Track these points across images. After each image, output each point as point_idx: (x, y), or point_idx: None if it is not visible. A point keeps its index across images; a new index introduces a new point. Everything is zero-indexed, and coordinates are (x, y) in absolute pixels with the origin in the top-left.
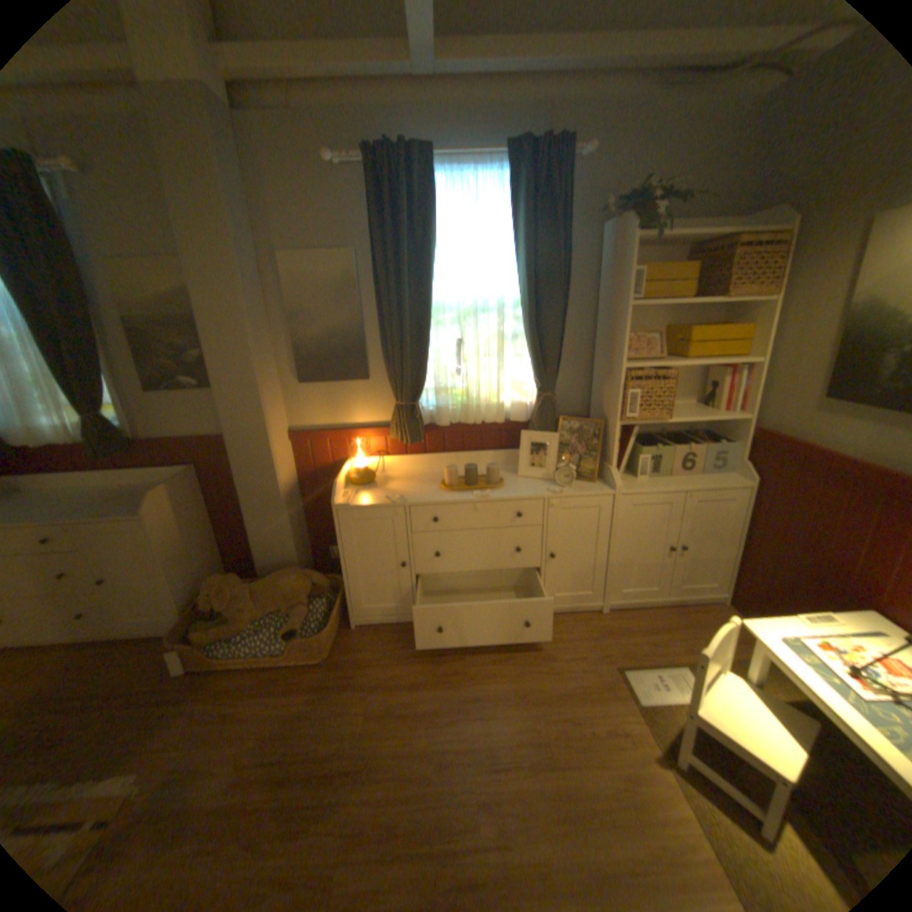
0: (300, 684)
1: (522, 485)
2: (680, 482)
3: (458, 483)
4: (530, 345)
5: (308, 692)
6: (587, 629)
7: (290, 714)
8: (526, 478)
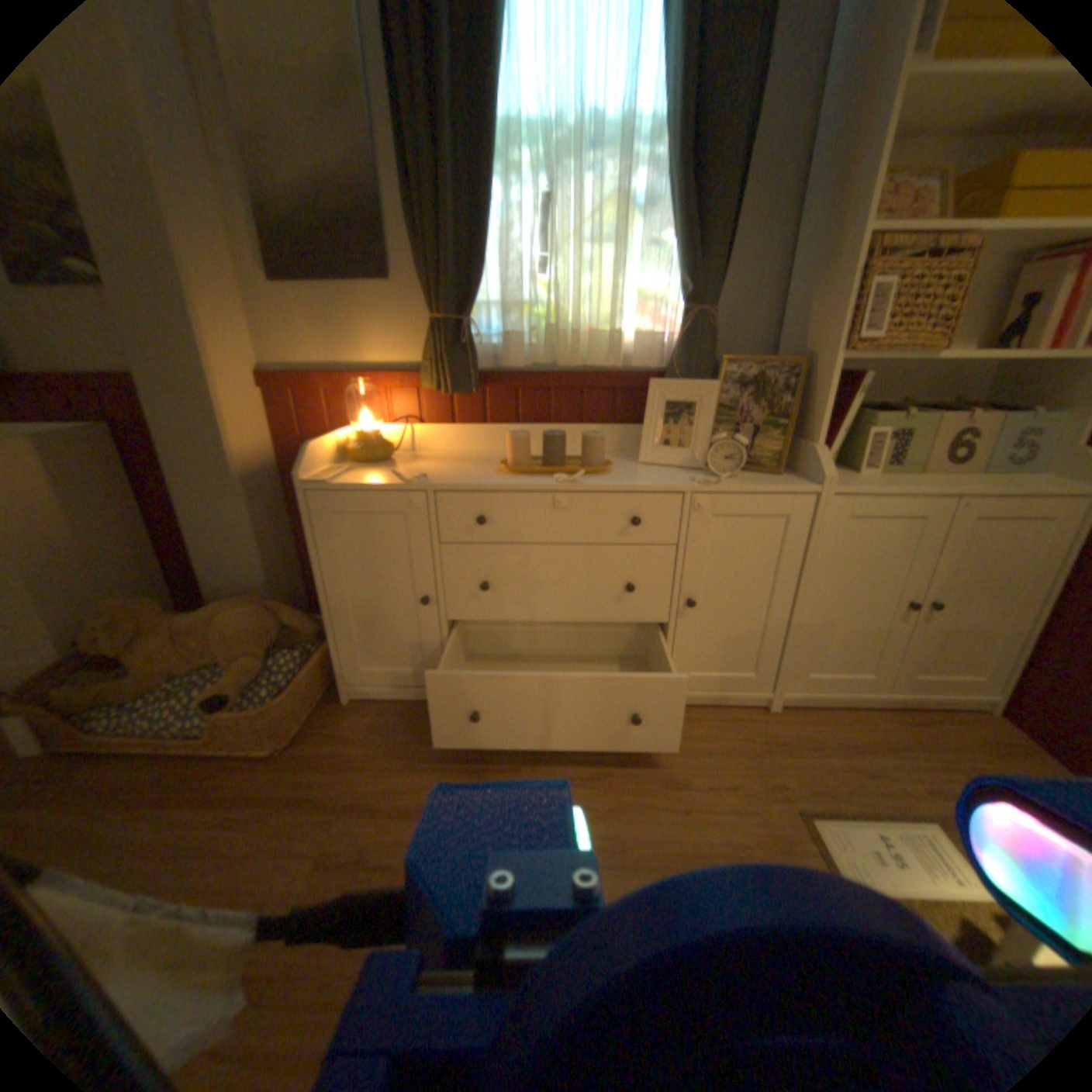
0: (228, 788)
1: (646, 473)
2: (945, 482)
3: (531, 464)
4: (680, 201)
5: (236, 804)
6: (743, 736)
7: (190, 842)
8: (654, 465)
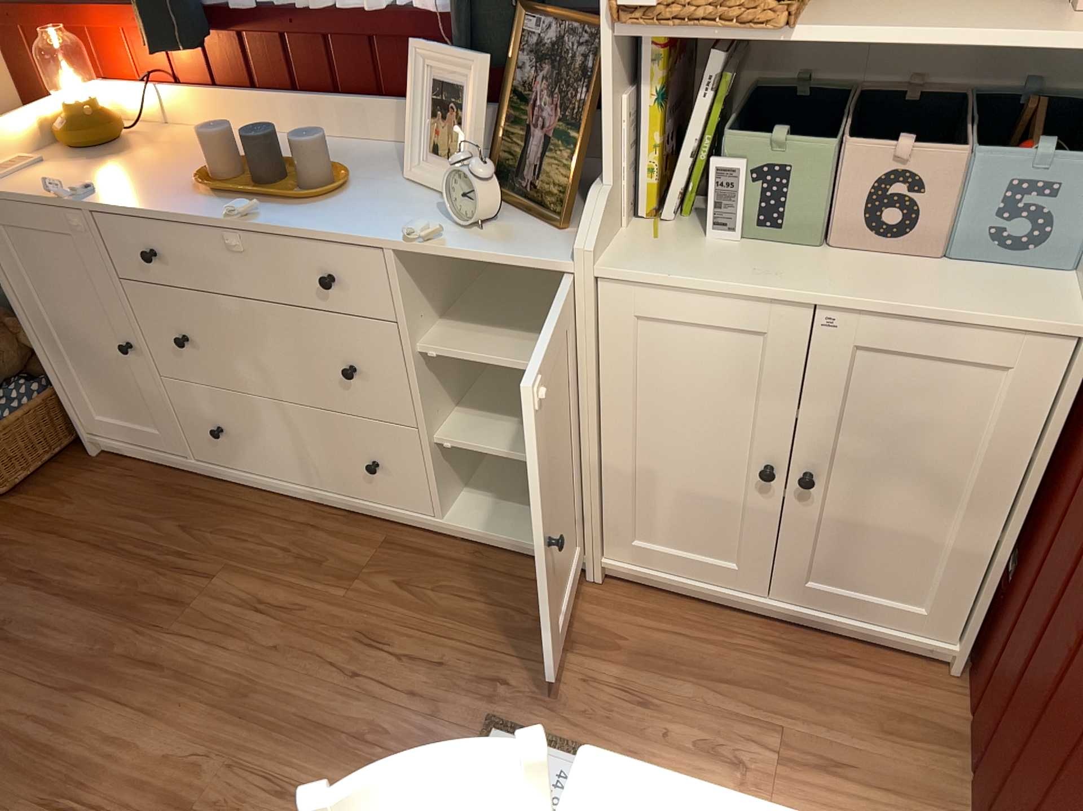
0: None
1: (386, 208)
2: (820, 274)
3: (247, 180)
4: None
5: None
6: (520, 597)
7: None
8: (426, 190)
